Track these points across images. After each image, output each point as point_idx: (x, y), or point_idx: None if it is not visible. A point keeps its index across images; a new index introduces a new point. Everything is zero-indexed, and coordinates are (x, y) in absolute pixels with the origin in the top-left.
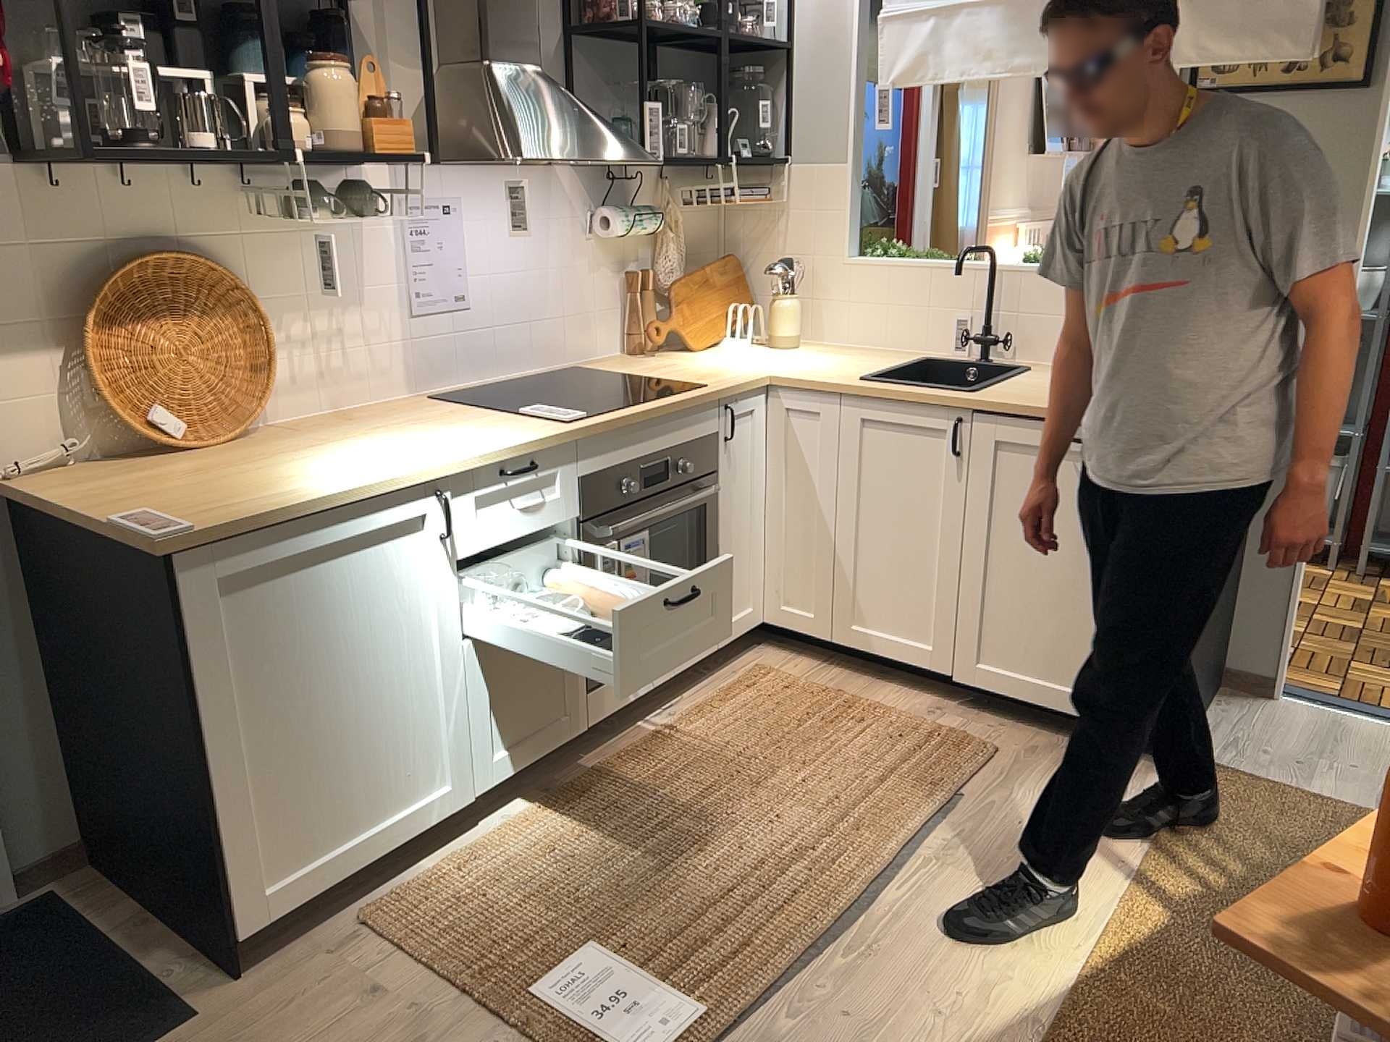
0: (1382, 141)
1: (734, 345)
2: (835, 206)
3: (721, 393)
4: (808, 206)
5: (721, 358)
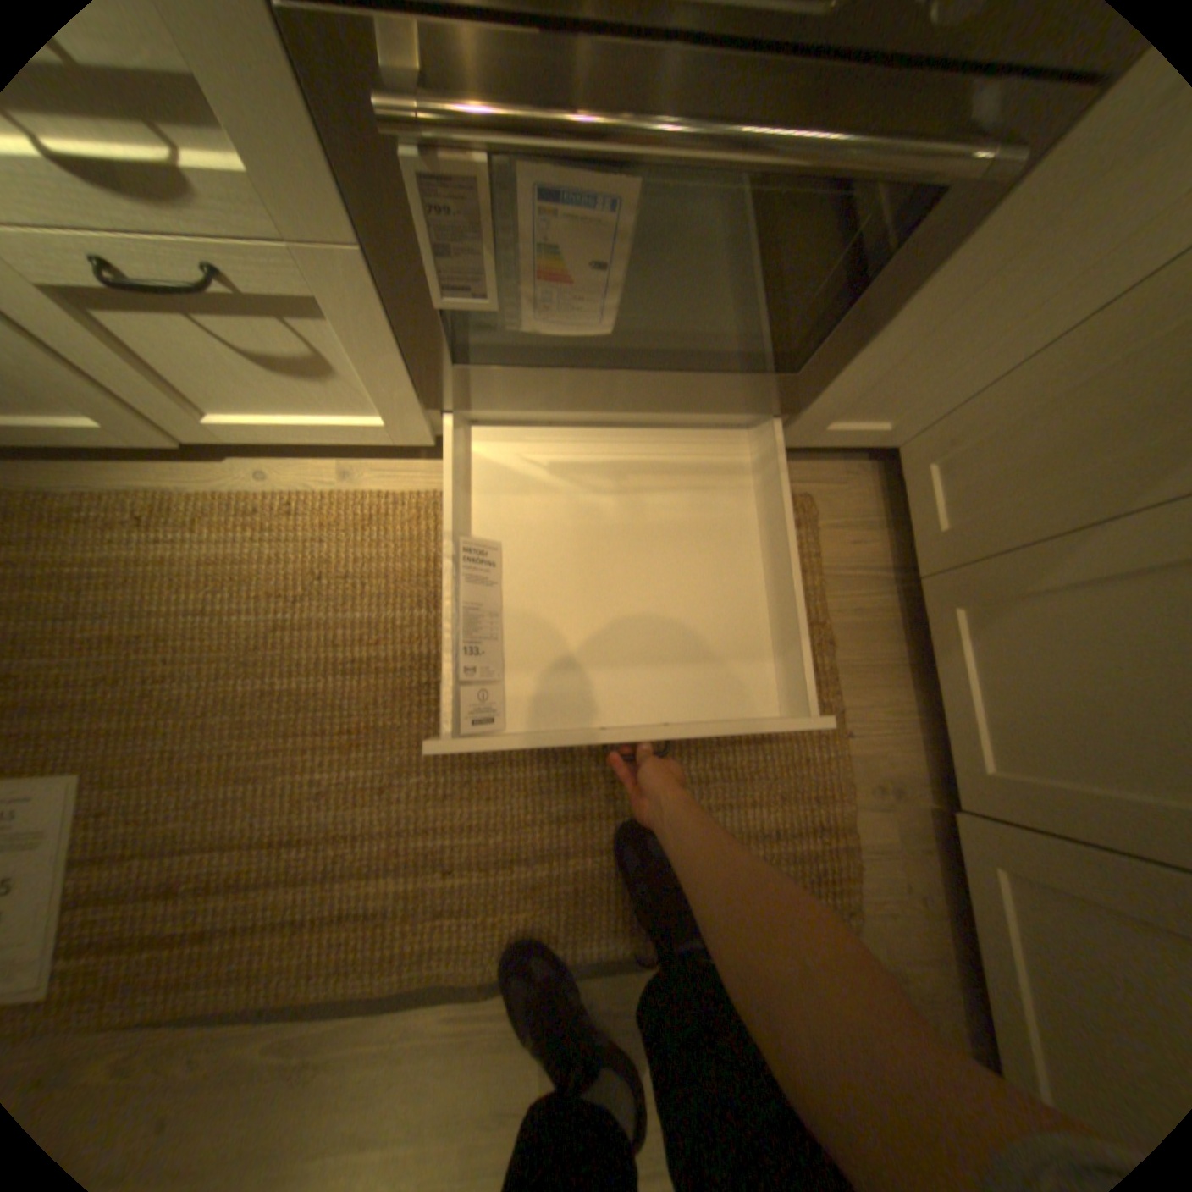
0: None
1: None
2: None
3: None
4: None
5: None
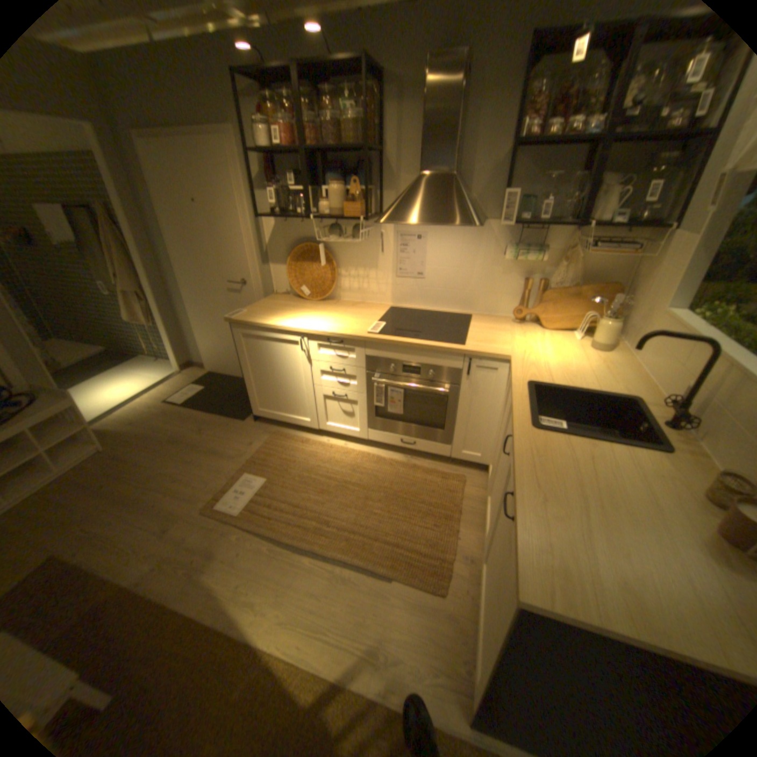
0: None
1: (572, 335)
2: (680, 268)
3: (461, 352)
4: (670, 263)
5: (537, 338)
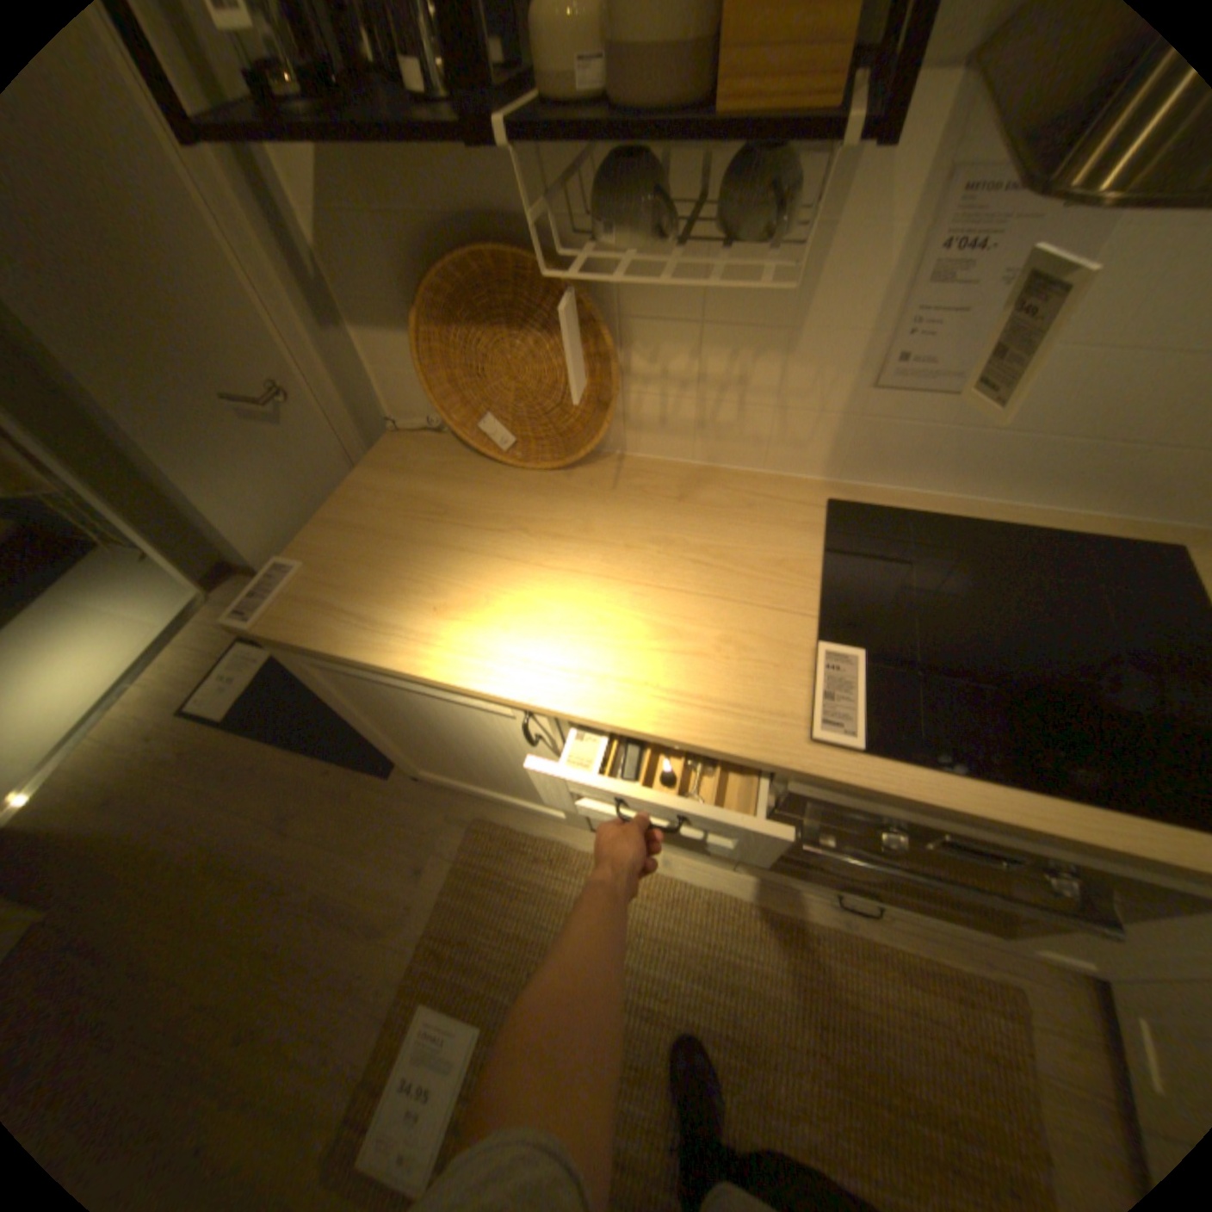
0: None
1: None
2: None
3: None
4: None
5: None
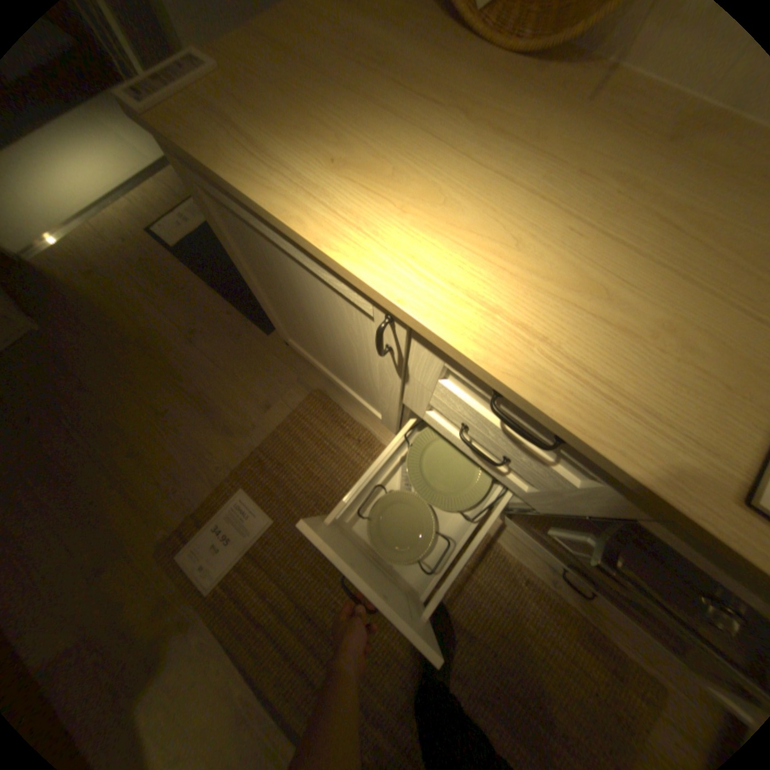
0: None
1: None
2: None
3: None
4: None
5: None
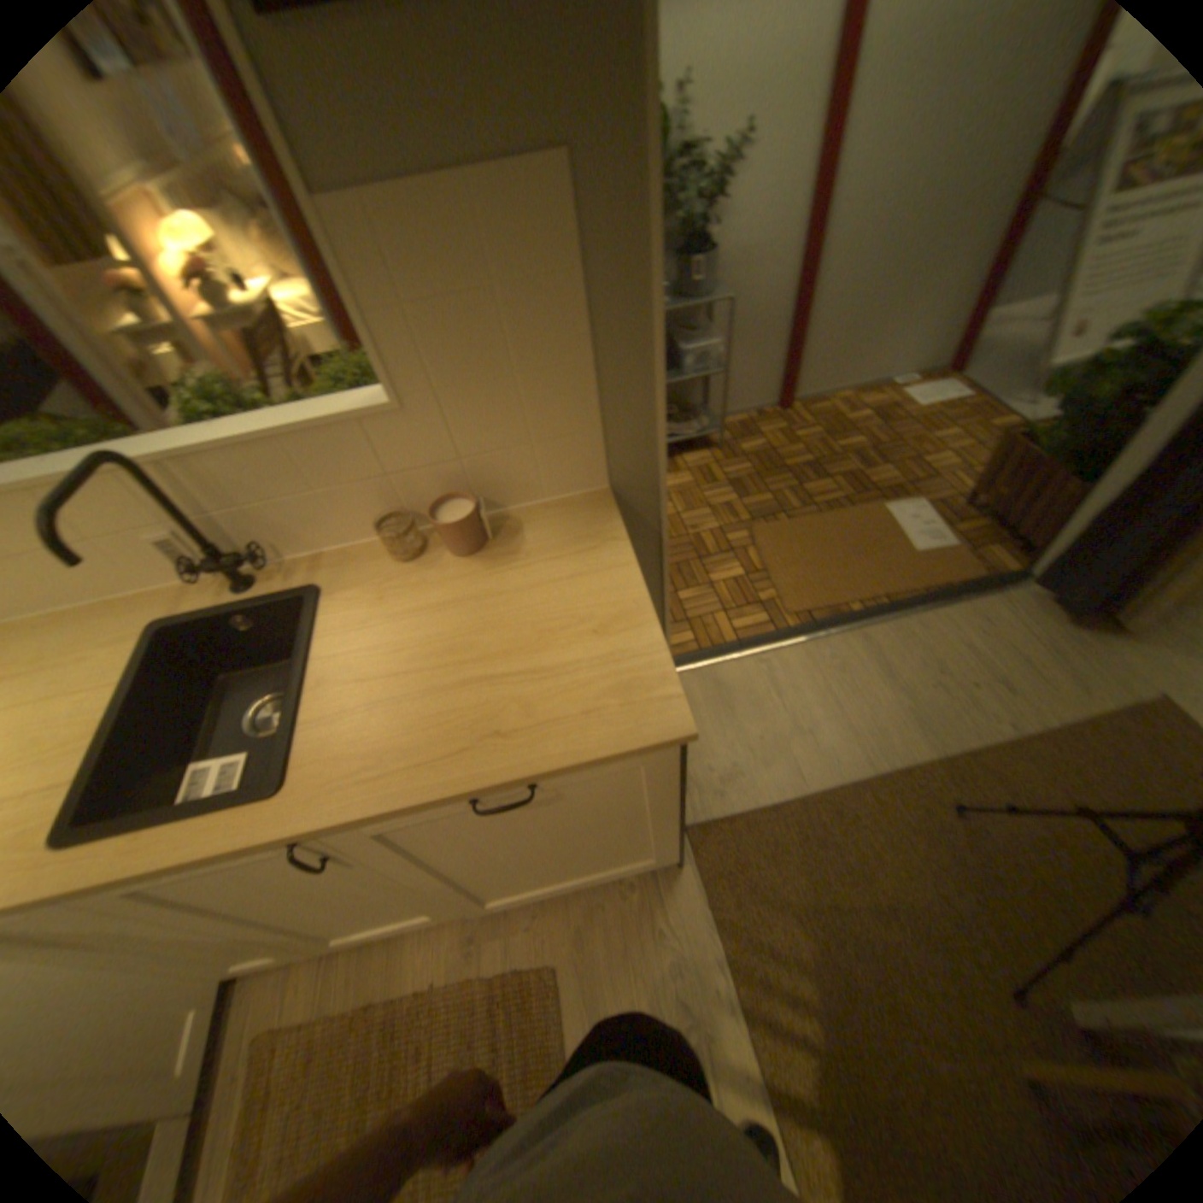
0: (653, 103)
1: None
2: None
3: None
4: None
5: None
